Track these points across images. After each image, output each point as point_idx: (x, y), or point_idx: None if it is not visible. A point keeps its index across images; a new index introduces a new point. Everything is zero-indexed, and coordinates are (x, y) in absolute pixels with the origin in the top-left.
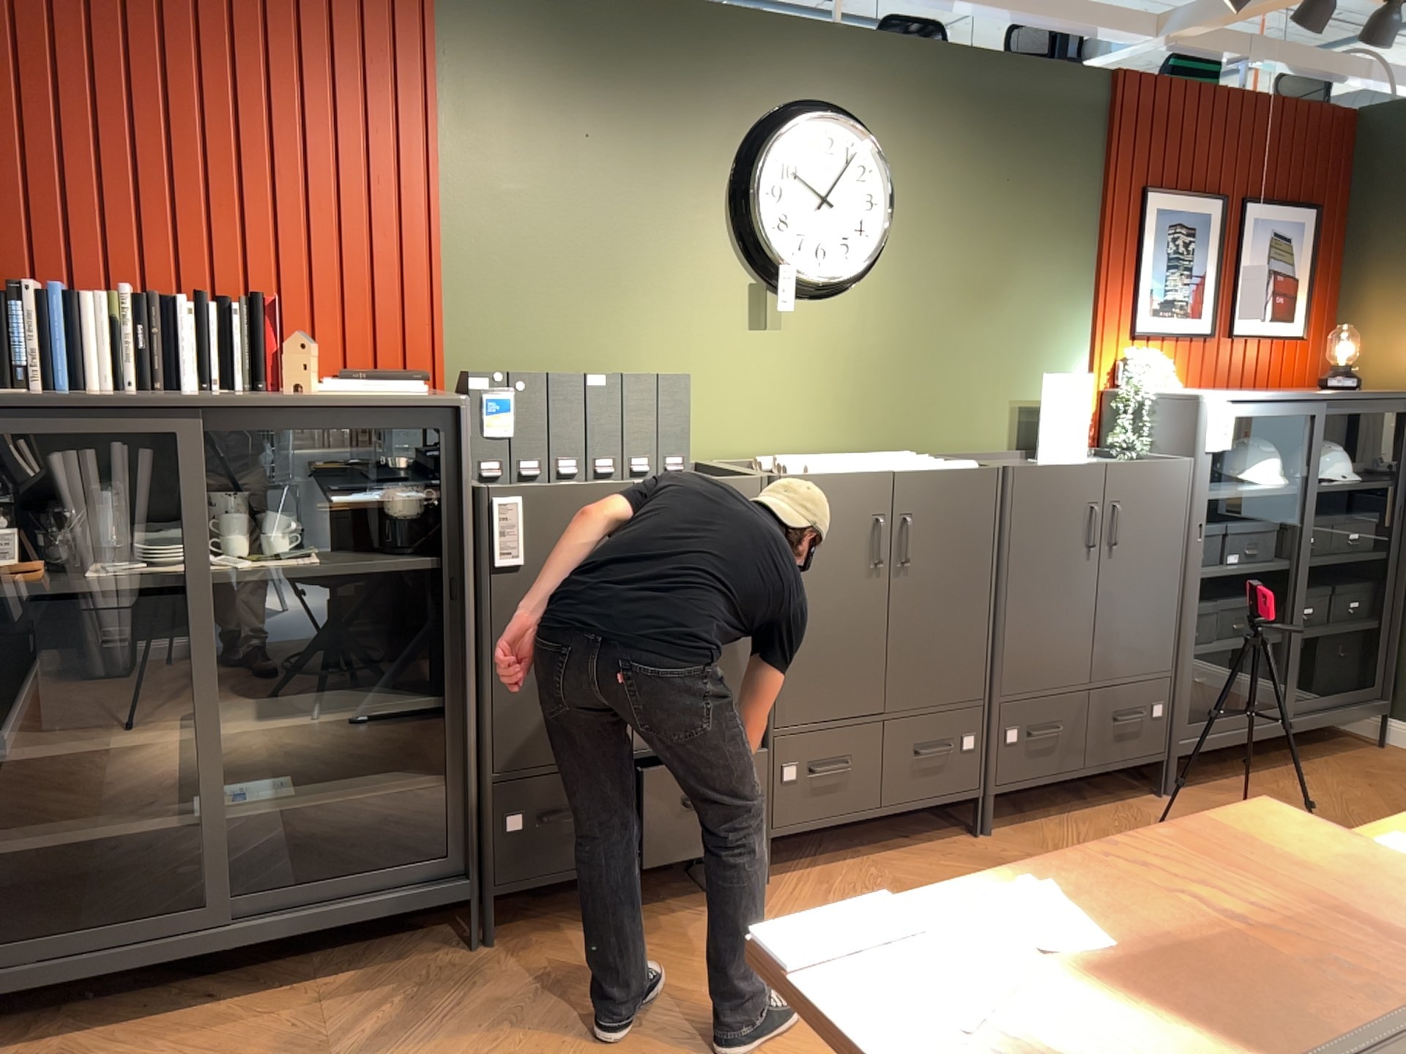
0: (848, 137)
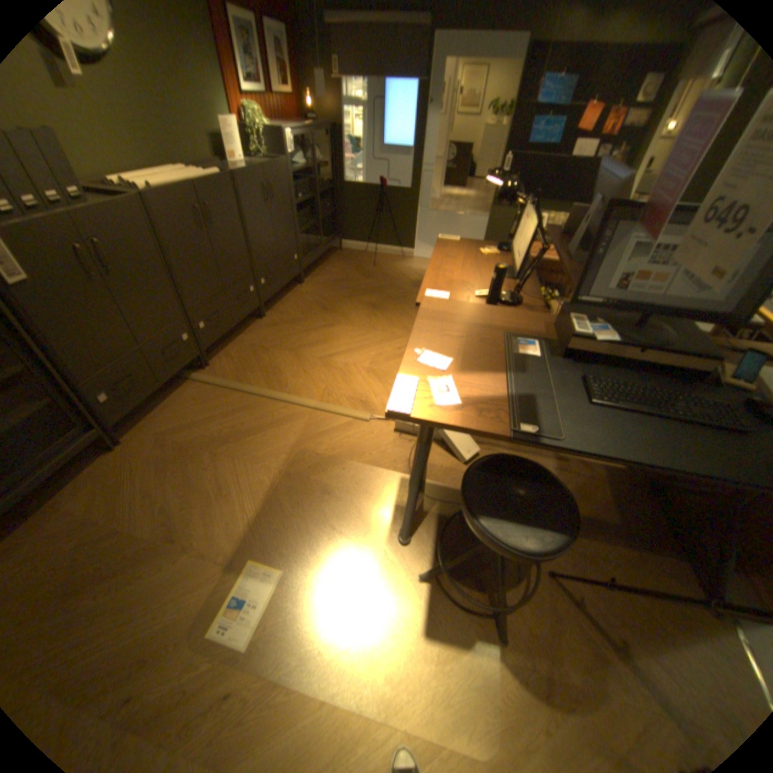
0: None
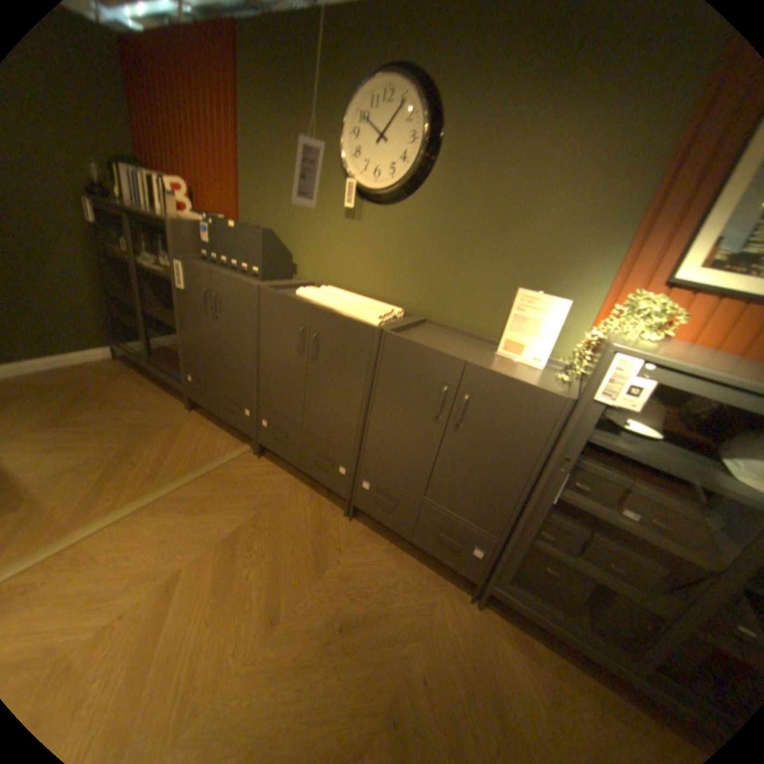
0: (404, 85)
